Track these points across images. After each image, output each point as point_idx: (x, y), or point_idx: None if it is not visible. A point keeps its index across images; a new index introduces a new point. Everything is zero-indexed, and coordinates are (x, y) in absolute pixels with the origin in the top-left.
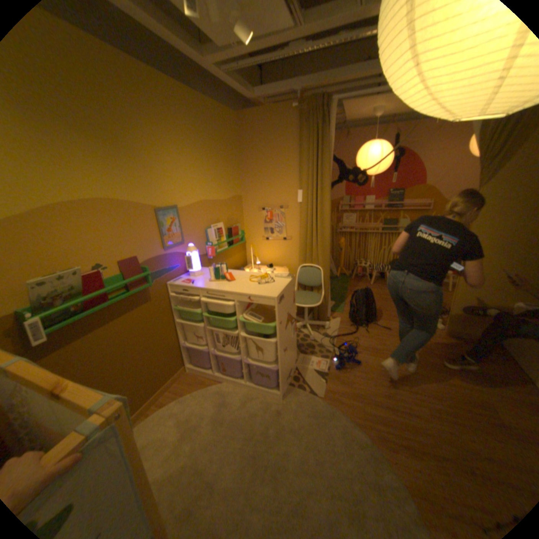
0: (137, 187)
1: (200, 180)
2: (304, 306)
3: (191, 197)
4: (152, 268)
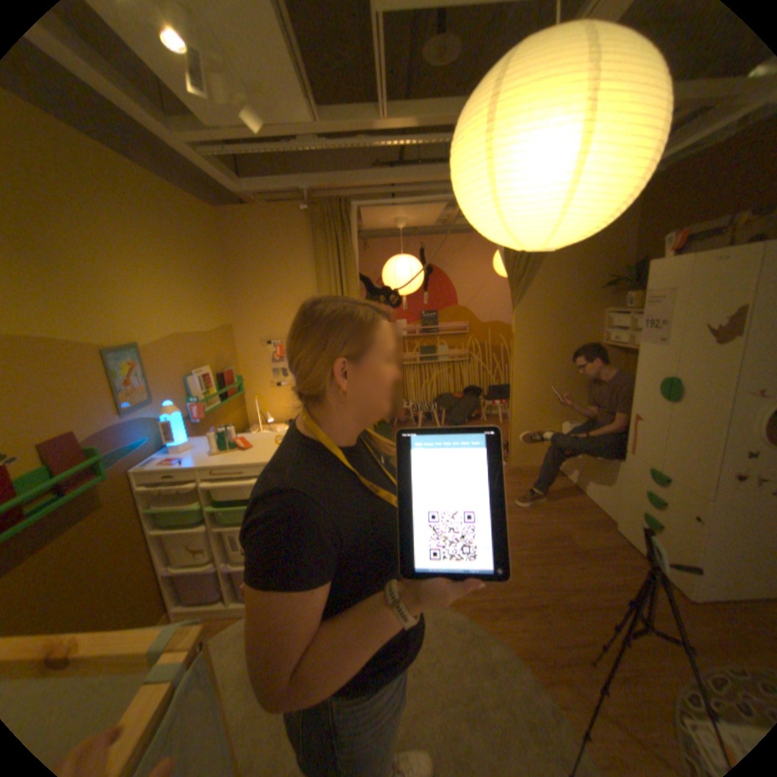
0: (68, 315)
1: (169, 304)
2: None
3: (159, 330)
4: (100, 449)
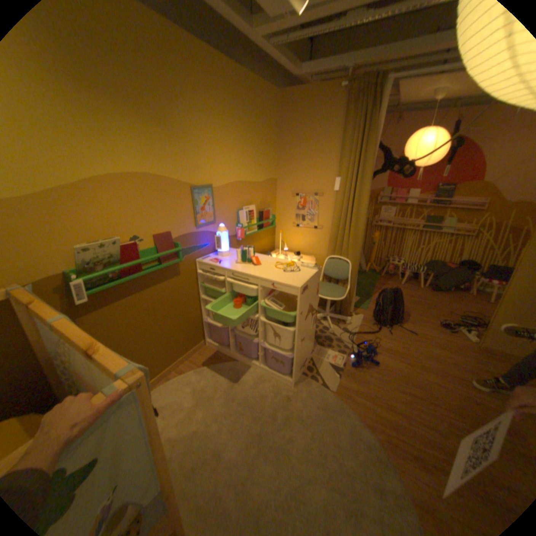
0: (176, 164)
1: (236, 161)
2: (327, 298)
3: (227, 178)
4: (183, 244)
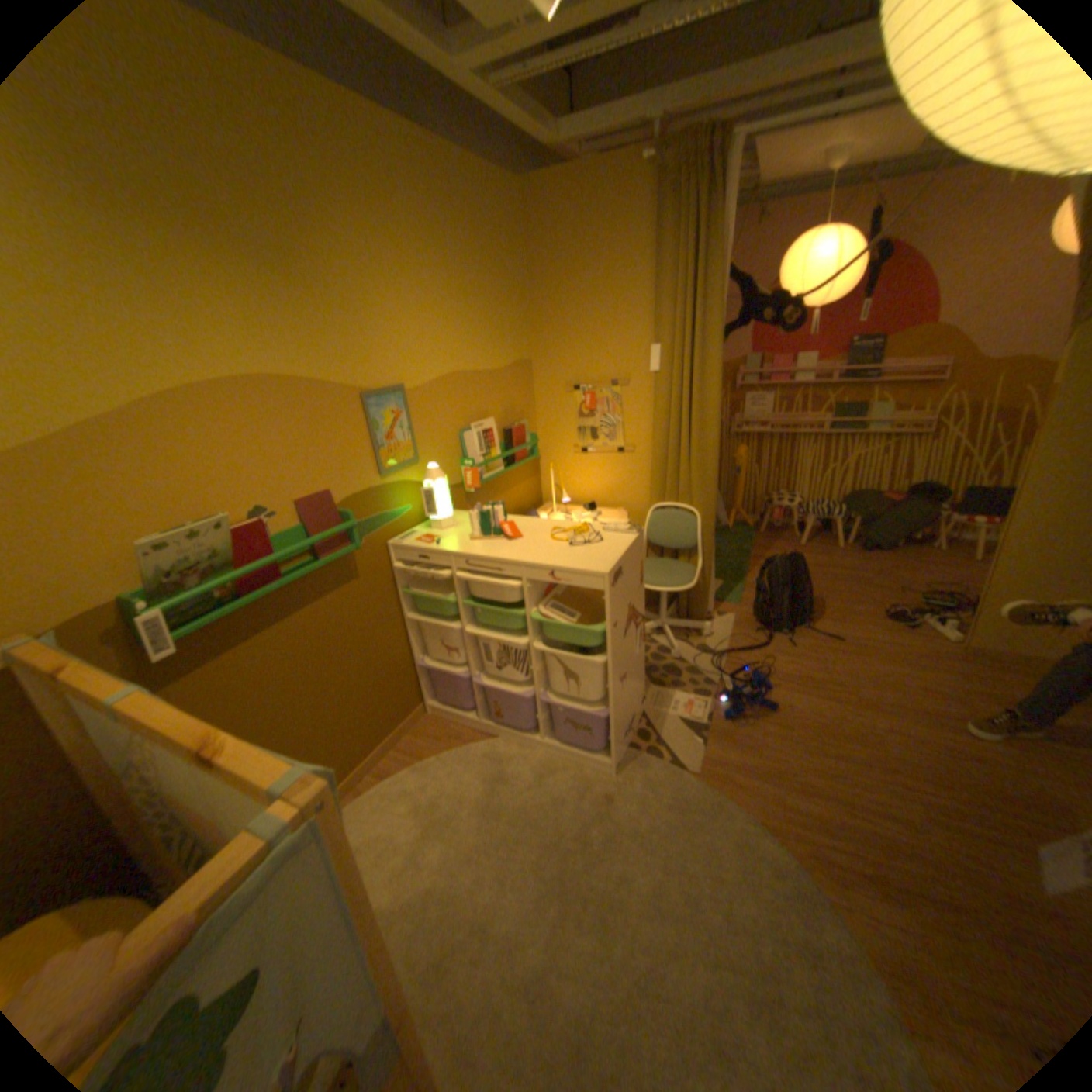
0: (326, 348)
1: (447, 330)
2: (660, 590)
3: (431, 367)
4: (358, 513)
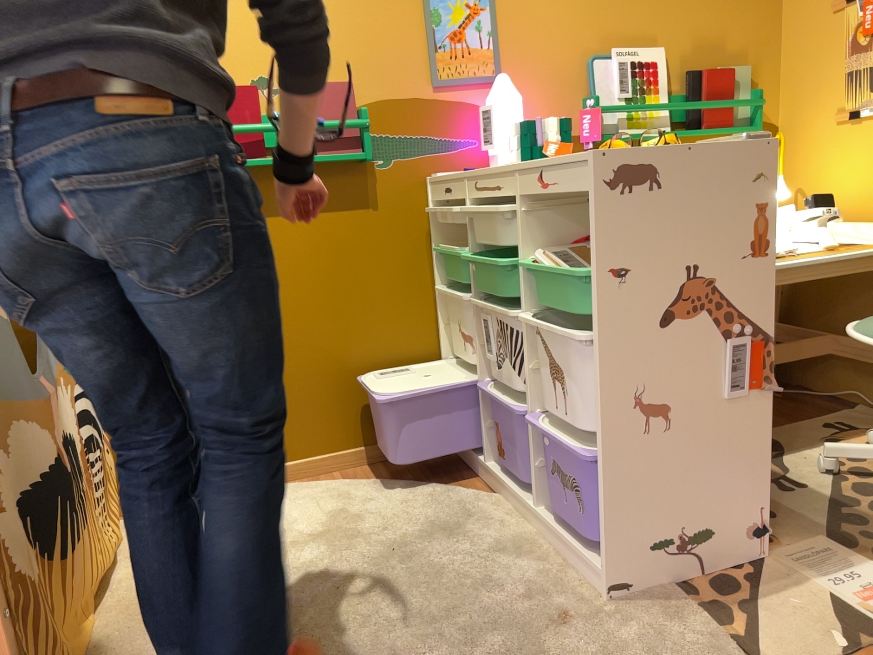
0: None
1: None
2: None
3: None
4: (391, 124)
